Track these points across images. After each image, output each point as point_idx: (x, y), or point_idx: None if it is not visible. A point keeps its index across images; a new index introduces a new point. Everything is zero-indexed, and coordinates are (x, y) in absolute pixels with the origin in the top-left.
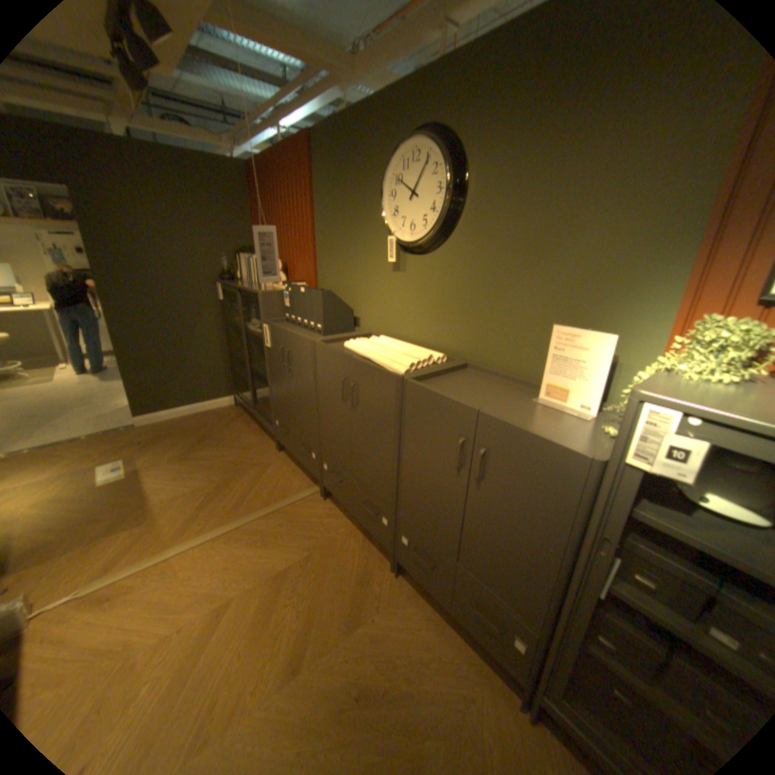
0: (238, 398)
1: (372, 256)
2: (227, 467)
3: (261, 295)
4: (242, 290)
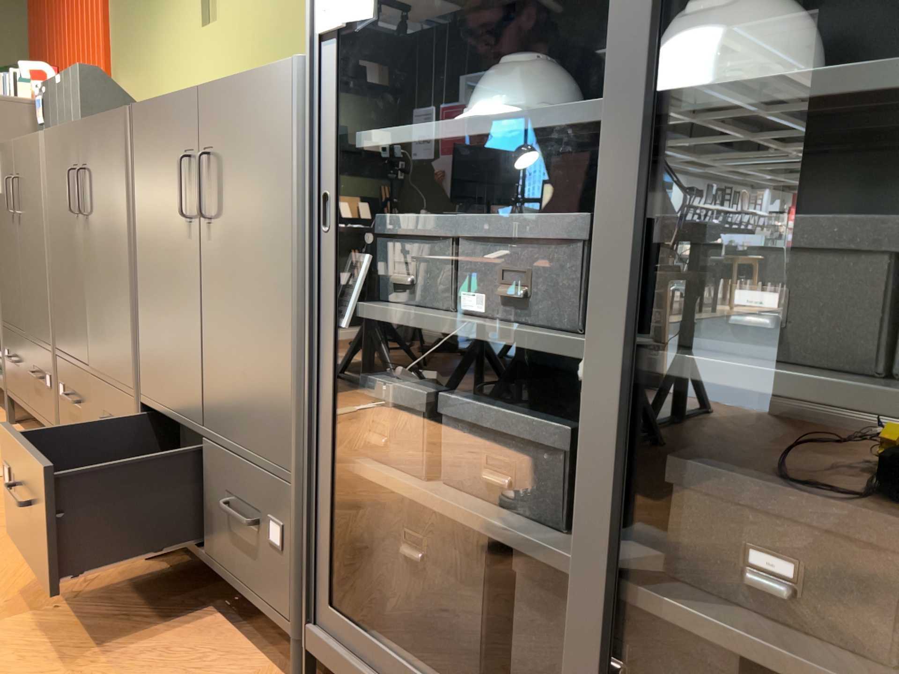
0: None
1: (177, 16)
2: None
3: None
4: None
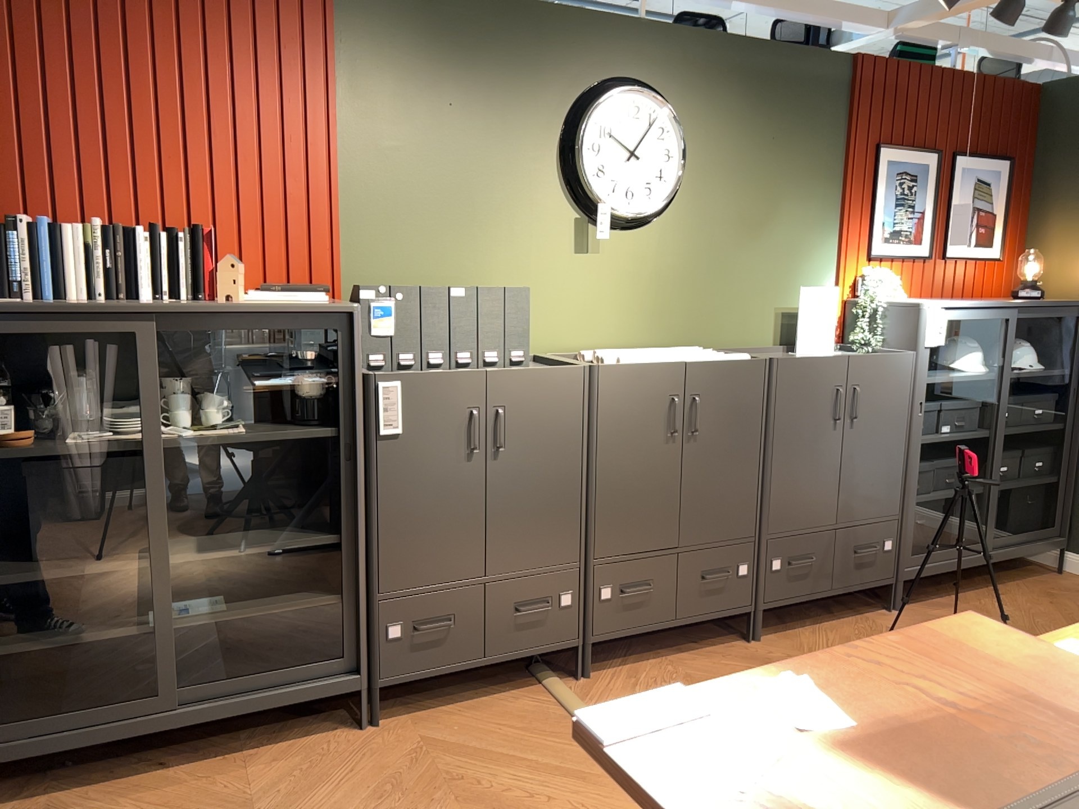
0: (0, 753)
1: (528, 229)
2: (397, 806)
3: (337, 317)
4: (179, 319)
